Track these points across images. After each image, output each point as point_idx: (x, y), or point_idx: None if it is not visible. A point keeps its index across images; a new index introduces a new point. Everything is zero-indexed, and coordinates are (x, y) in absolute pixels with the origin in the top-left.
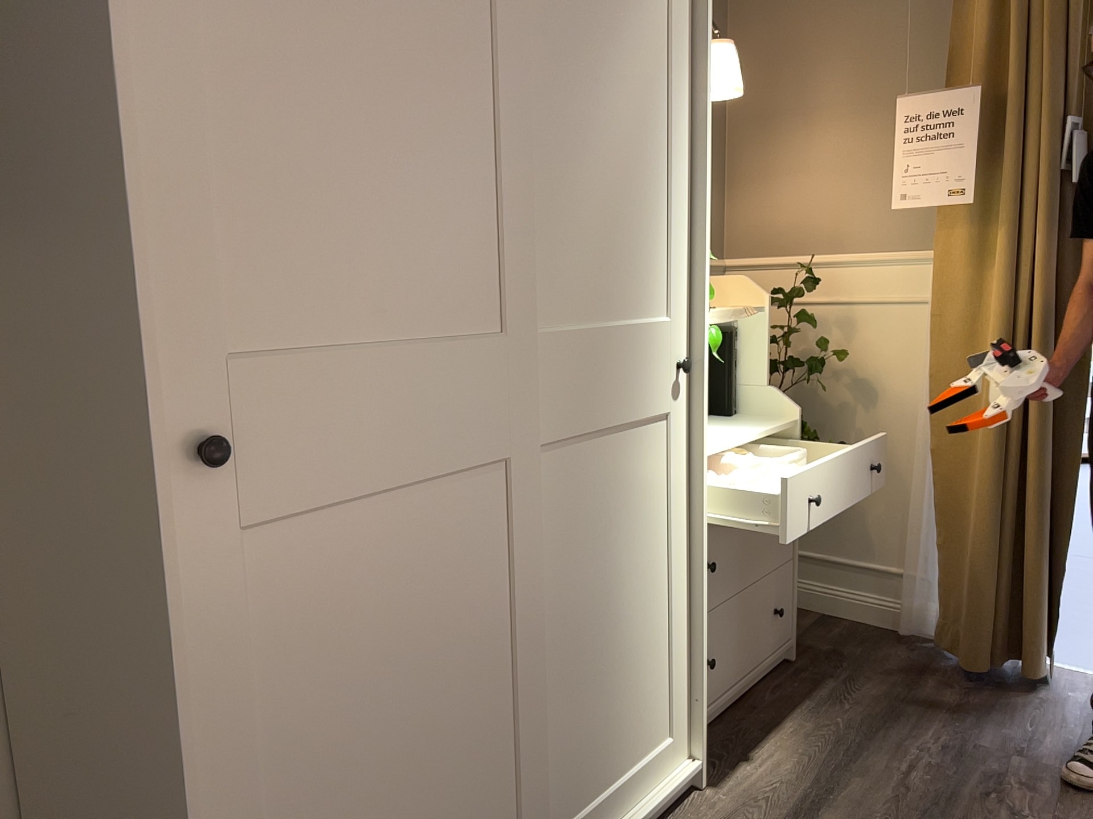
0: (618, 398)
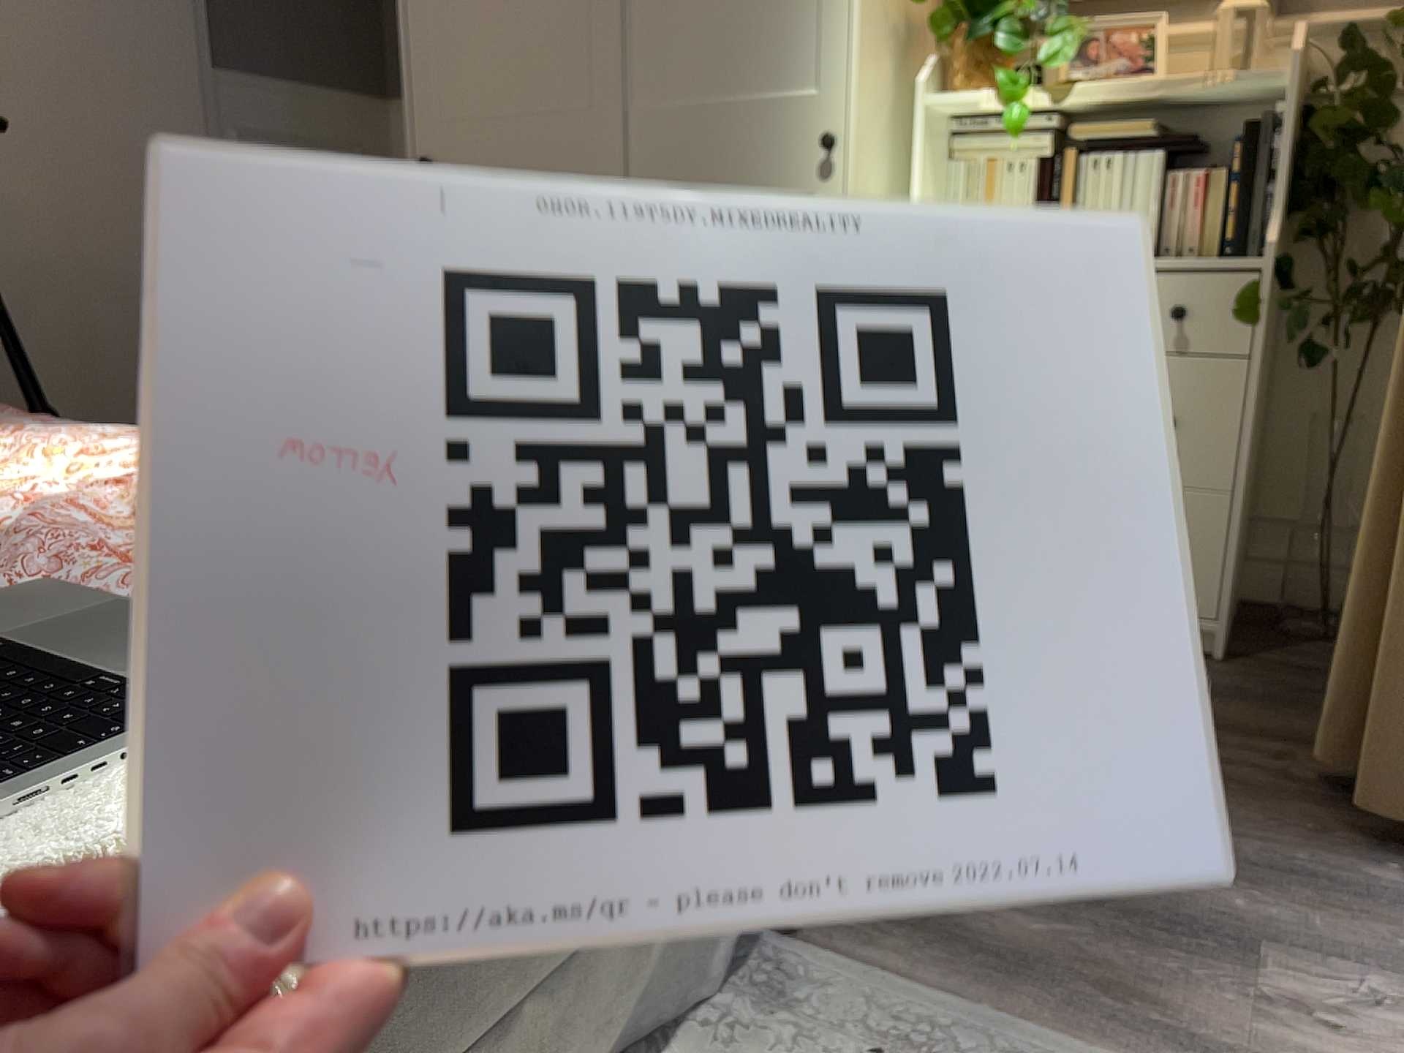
0: (733, 171)
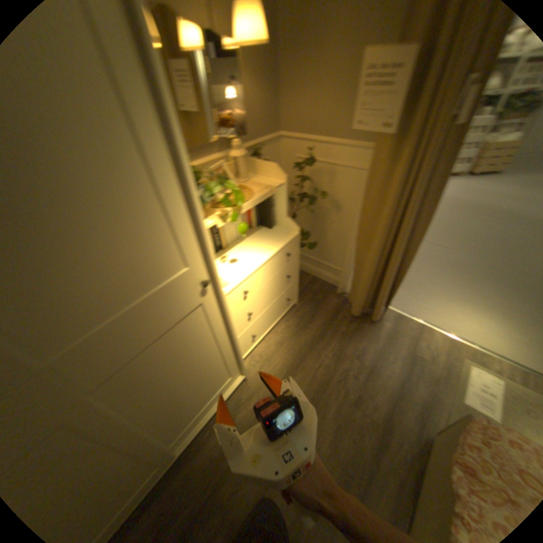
0: (160, 325)
